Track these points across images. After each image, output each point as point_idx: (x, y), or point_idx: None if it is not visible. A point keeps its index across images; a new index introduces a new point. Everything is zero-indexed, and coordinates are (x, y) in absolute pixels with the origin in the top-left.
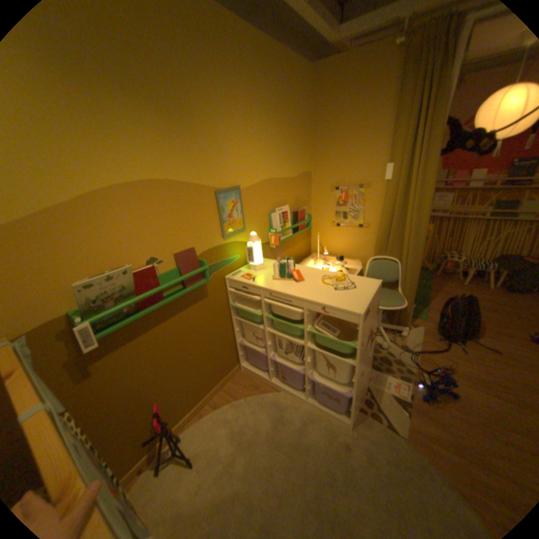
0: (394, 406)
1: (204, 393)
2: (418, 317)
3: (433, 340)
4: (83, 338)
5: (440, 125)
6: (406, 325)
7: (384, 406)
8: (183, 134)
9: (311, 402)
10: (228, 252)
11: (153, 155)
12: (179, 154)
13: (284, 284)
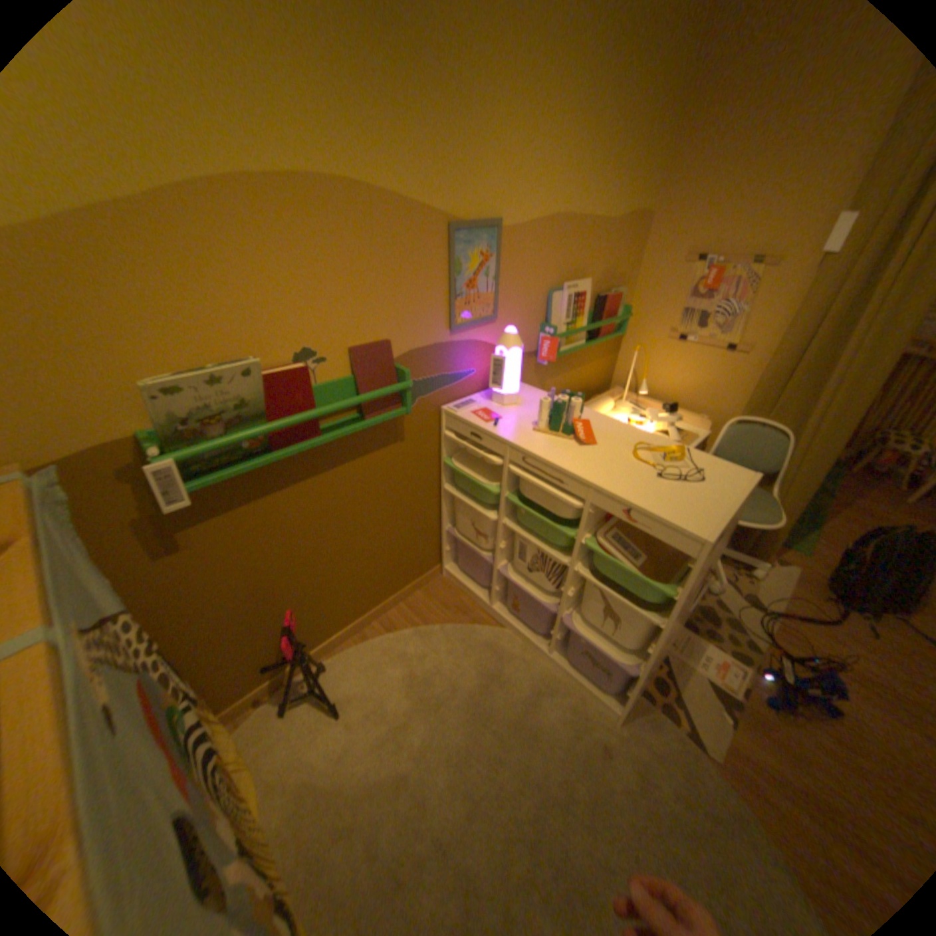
0: (708, 700)
1: (375, 601)
2: (794, 547)
3: (814, 597)
4: (165, 485)
5: None
6: (766, 557)
7: (690, 697)
8: (401, 70)
9: (556, 659)
10: (455, 360)
11: (329, 112)
12: (386, 122)
13: (555, 443)
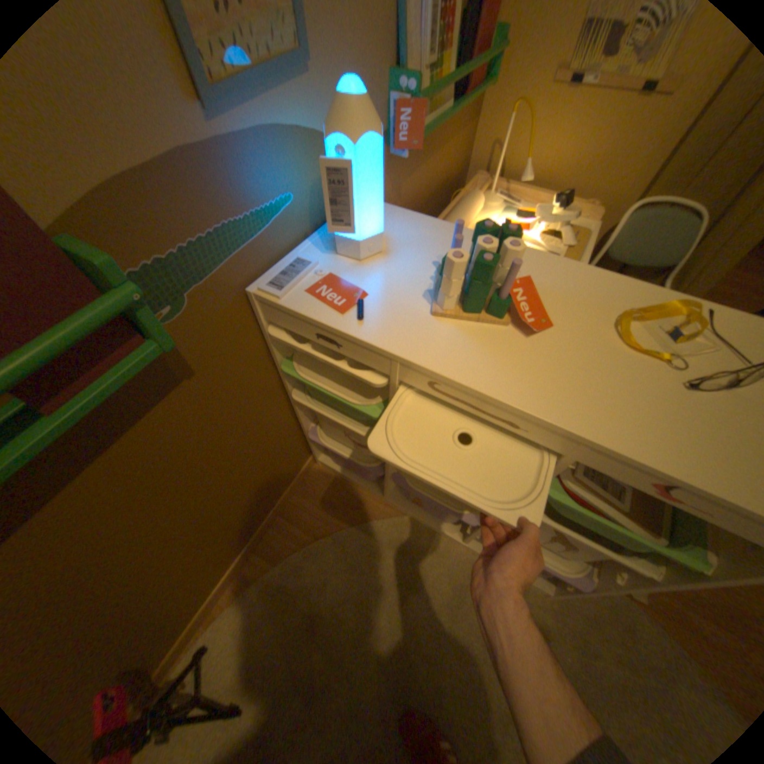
0: None
1: (242, 541)
2: None
3: None
4: None
5: None
6: None
7: None
8: None
9: (472, 544)
10: (243, 180)
11: None
12: None
13: (483, 339)
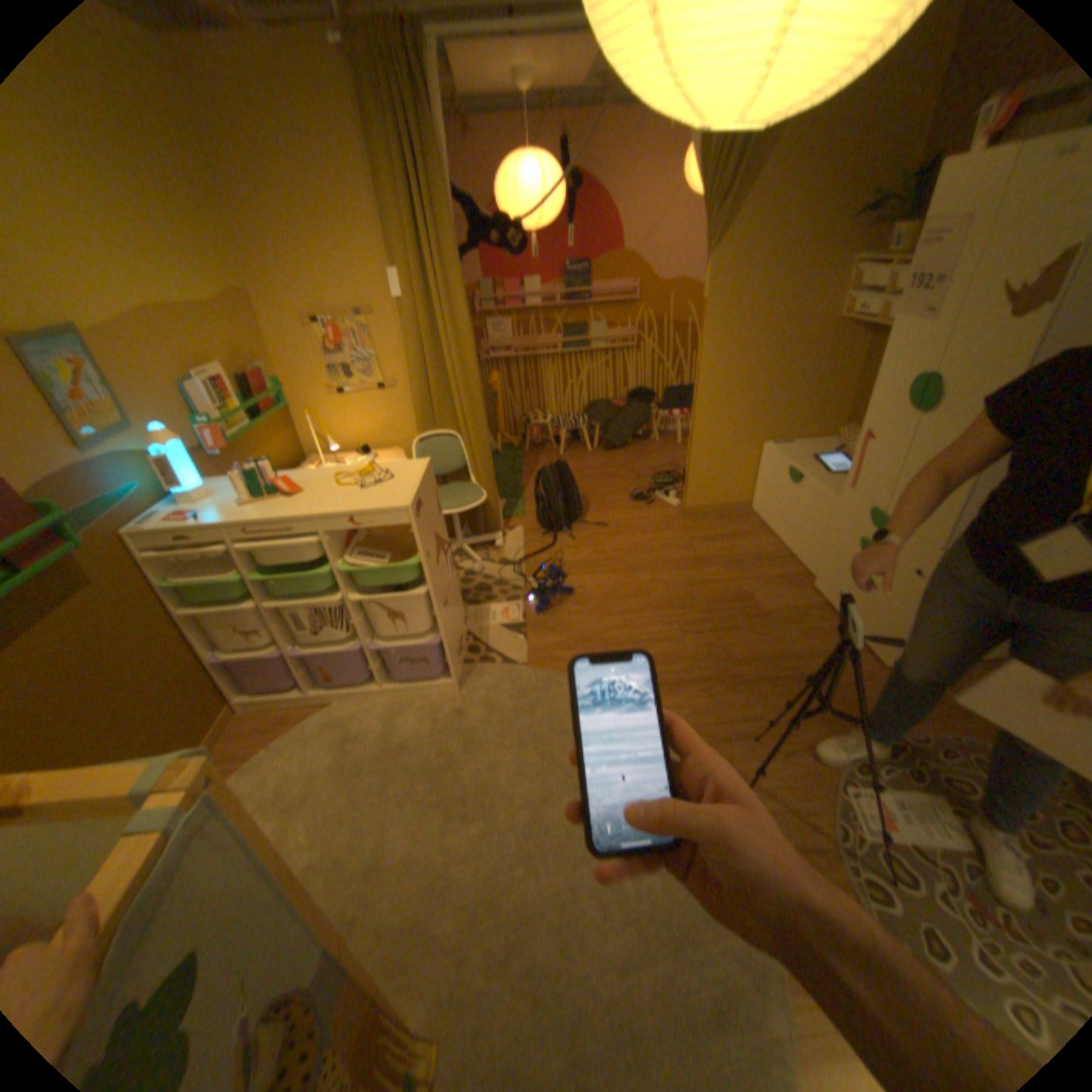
0: (503, 635)
1: None
2: (511, 515)
3: (534, 537)
4: None
5: (442, 205)
6: (496, 529)
7: (492, 642)
8: None
9: (387, 687)
10: (103, 477)
11: None
12: None
13: (266, 505)
